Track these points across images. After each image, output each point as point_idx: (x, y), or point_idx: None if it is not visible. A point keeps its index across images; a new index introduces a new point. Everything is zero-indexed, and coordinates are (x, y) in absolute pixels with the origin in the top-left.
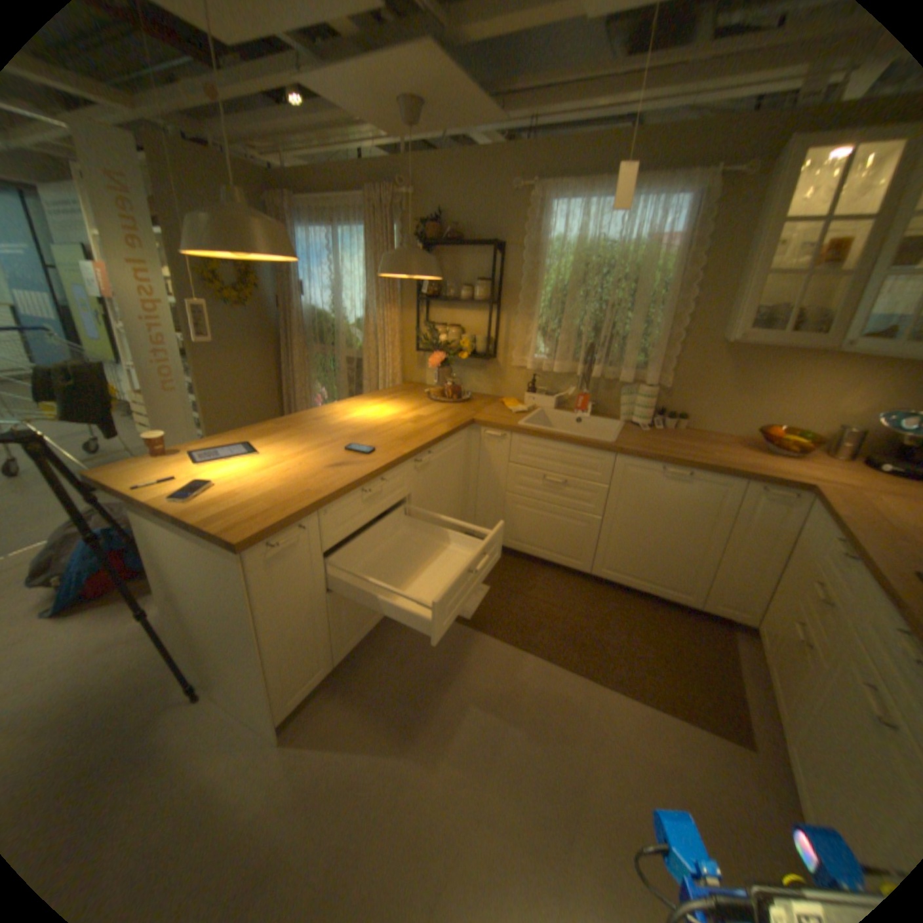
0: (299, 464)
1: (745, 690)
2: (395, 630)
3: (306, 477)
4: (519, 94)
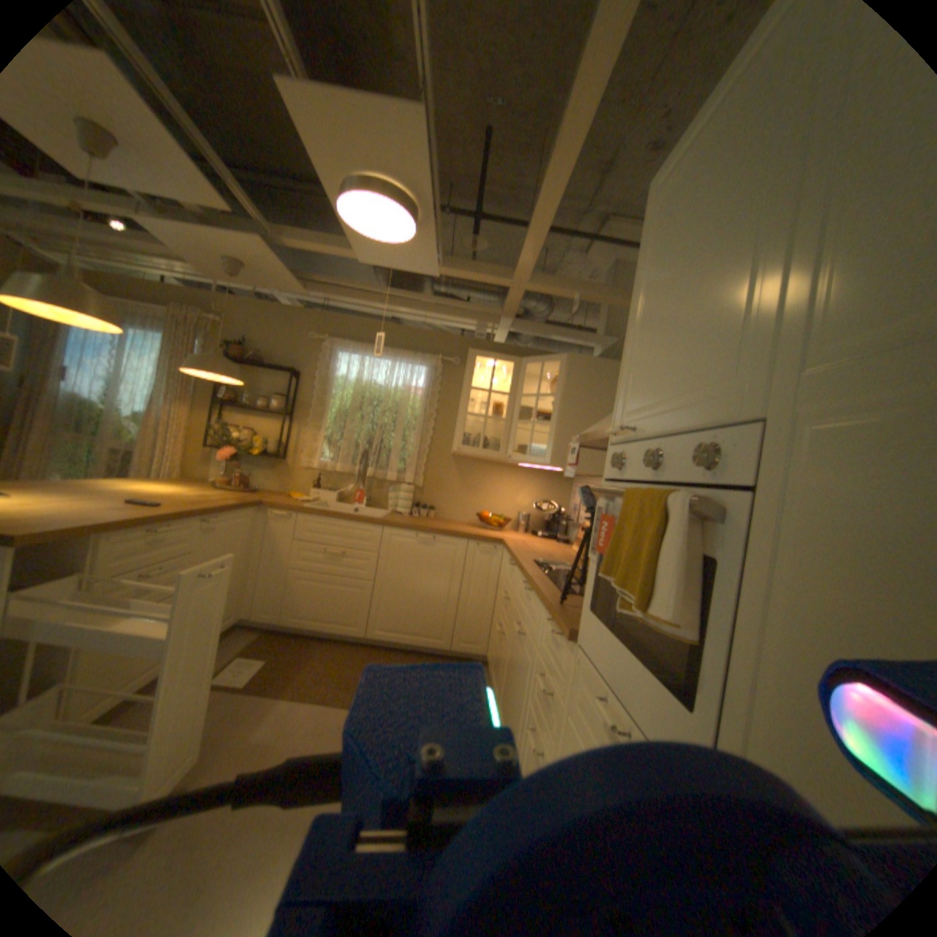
0: (70, 507)
1: None
2: (146, 709)
3: (83, 513)
4: (317, 285)
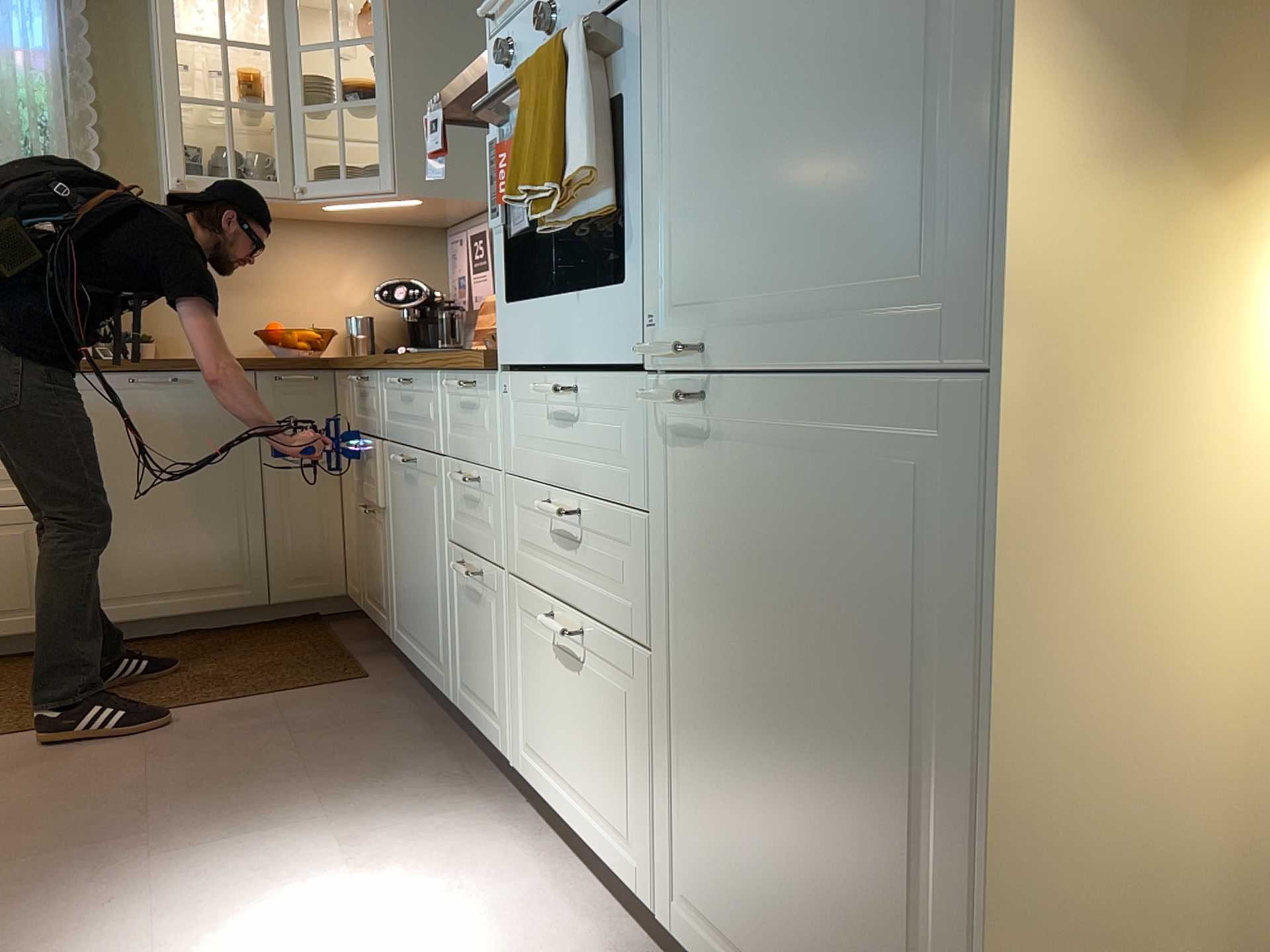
0: None
1: (345, 650)
2: None
3: None
4: None
